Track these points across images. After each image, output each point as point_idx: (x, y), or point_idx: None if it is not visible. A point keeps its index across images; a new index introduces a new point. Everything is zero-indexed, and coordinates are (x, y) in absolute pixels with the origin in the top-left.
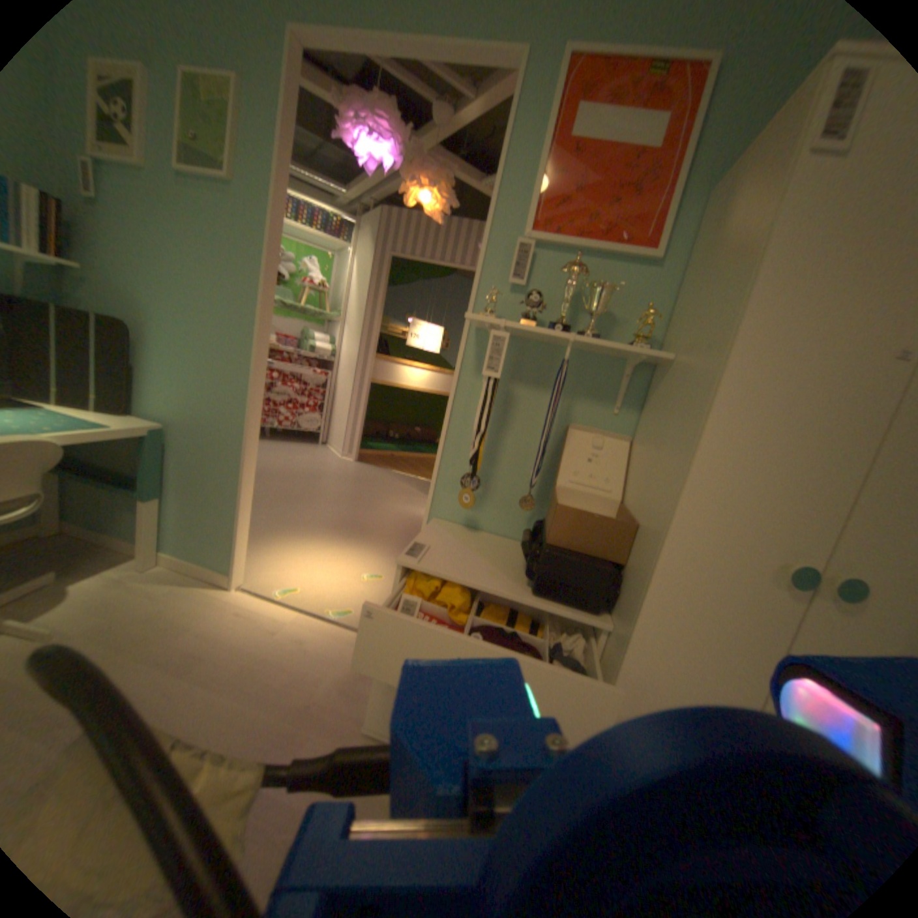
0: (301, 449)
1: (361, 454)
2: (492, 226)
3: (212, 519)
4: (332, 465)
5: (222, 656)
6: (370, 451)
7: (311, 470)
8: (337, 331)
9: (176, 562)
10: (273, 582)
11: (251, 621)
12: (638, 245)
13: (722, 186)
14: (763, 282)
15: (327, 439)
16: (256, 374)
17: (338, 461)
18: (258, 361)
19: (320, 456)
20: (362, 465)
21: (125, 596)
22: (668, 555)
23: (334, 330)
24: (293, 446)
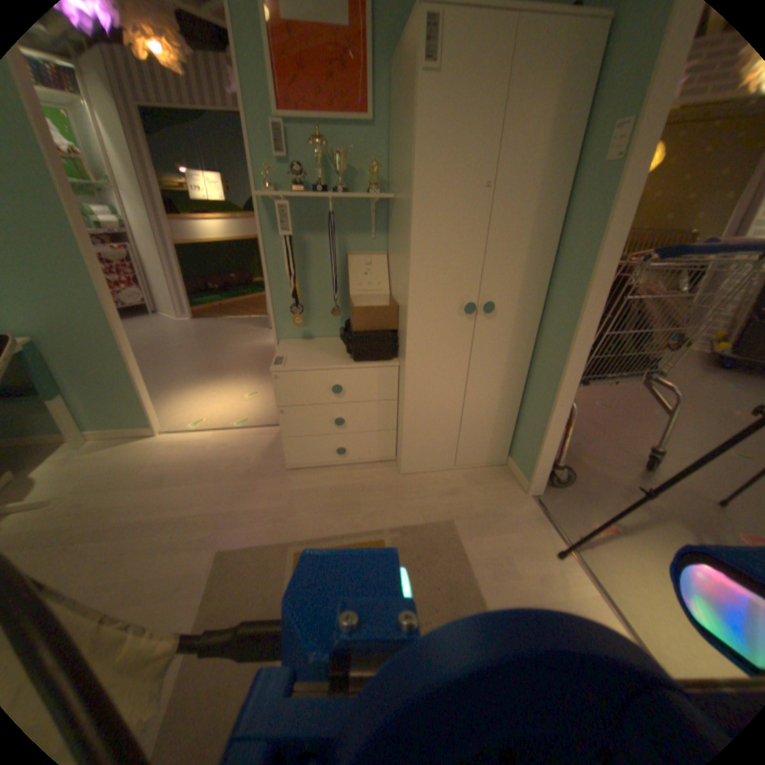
0: (136, 322)
1: (193, 311)
2: (243, 108)
3: (114, 393)
4: (173, 327)
5: (178, 468)
6: (200, 306)
7: (157, 337)
8: (112, 198)
9: (101, 432)
10: (182, 421)
11: (183, 445)
12: (353, 110)
13: (395, 57)
14: (417, 154)
15: (155, 306)
16: (95, 273)
17: (176, 322)
18: (91, 262)
19: (158, 323)
20: (199, 319)
21: (79, 464)
22: (409, 316)
23: (109, 198)
24: (127, 322)
